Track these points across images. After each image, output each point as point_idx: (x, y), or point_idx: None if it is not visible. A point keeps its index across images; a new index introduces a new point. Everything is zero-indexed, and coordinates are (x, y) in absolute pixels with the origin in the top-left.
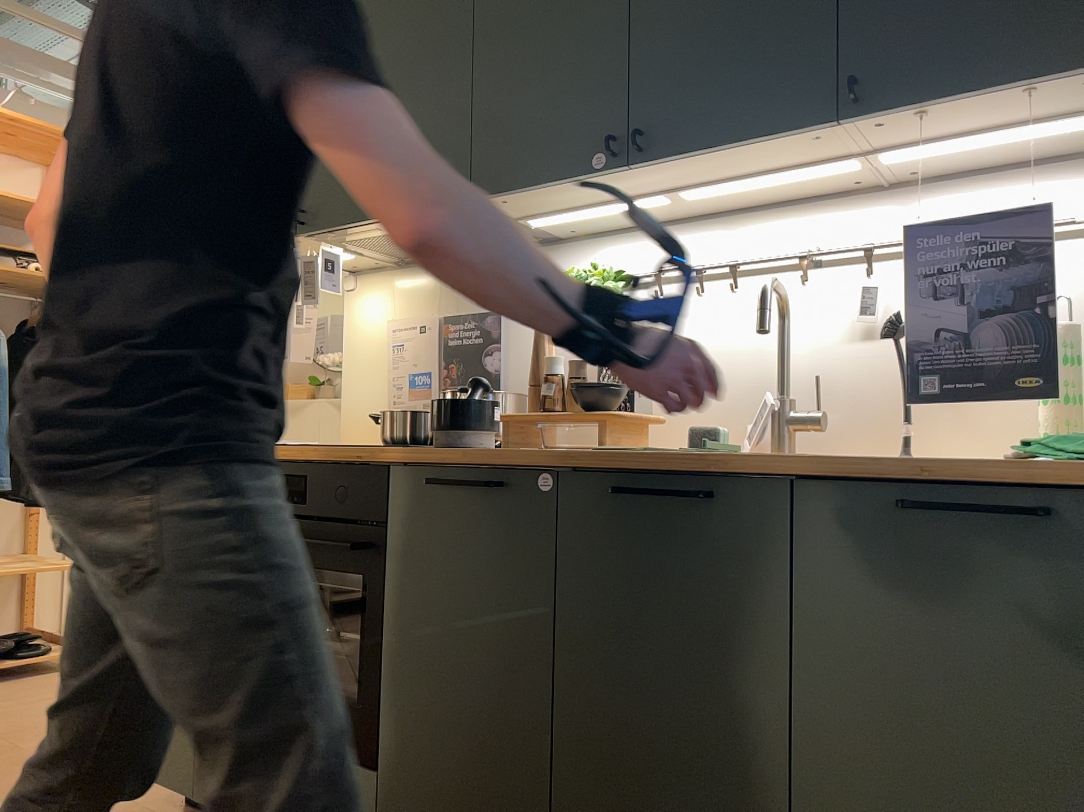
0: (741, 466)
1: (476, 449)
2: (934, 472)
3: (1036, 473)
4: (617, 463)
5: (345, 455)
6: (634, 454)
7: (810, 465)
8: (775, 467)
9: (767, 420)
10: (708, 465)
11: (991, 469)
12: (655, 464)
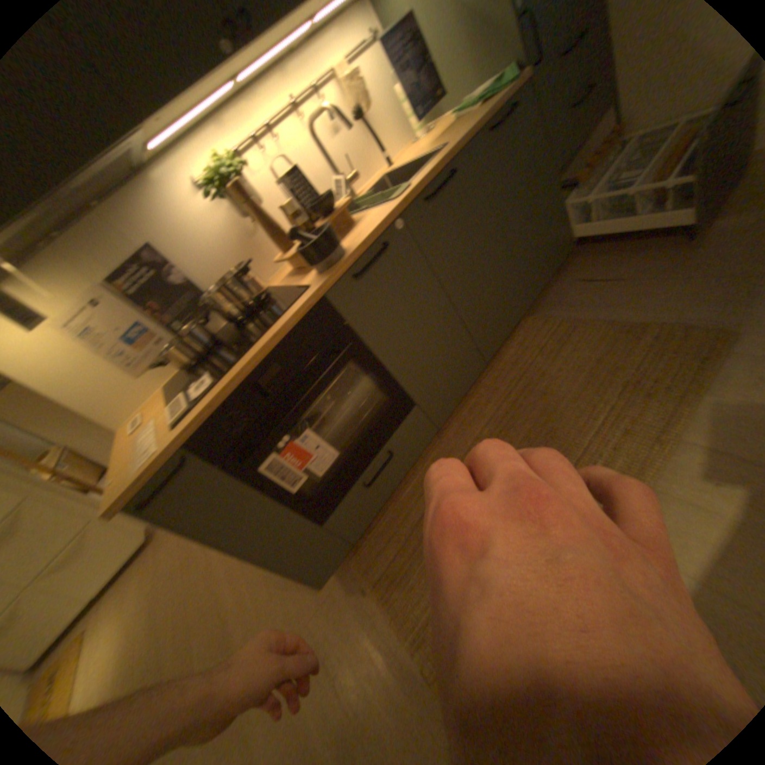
0: (456, 149)
1: (347, 247)
2: (495, 108)
3: (506, 94)
4: (422, 184)
5: (290, 320)
6: (416, 180)
7: (473, 130)
8: (464, 140)
9: (344, 184)
10: (448, 157)
11: (497, 101)
12: (428, 176)
